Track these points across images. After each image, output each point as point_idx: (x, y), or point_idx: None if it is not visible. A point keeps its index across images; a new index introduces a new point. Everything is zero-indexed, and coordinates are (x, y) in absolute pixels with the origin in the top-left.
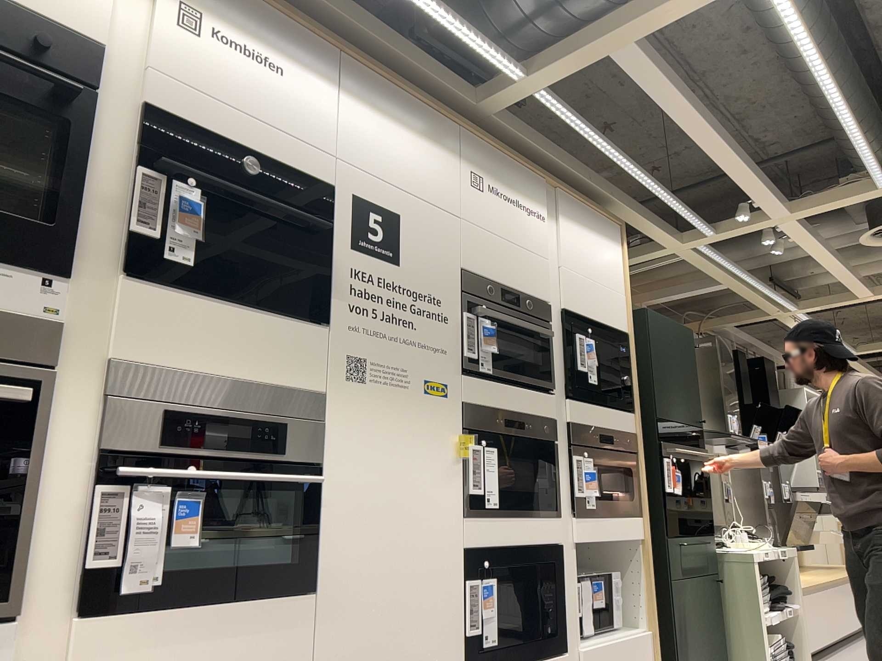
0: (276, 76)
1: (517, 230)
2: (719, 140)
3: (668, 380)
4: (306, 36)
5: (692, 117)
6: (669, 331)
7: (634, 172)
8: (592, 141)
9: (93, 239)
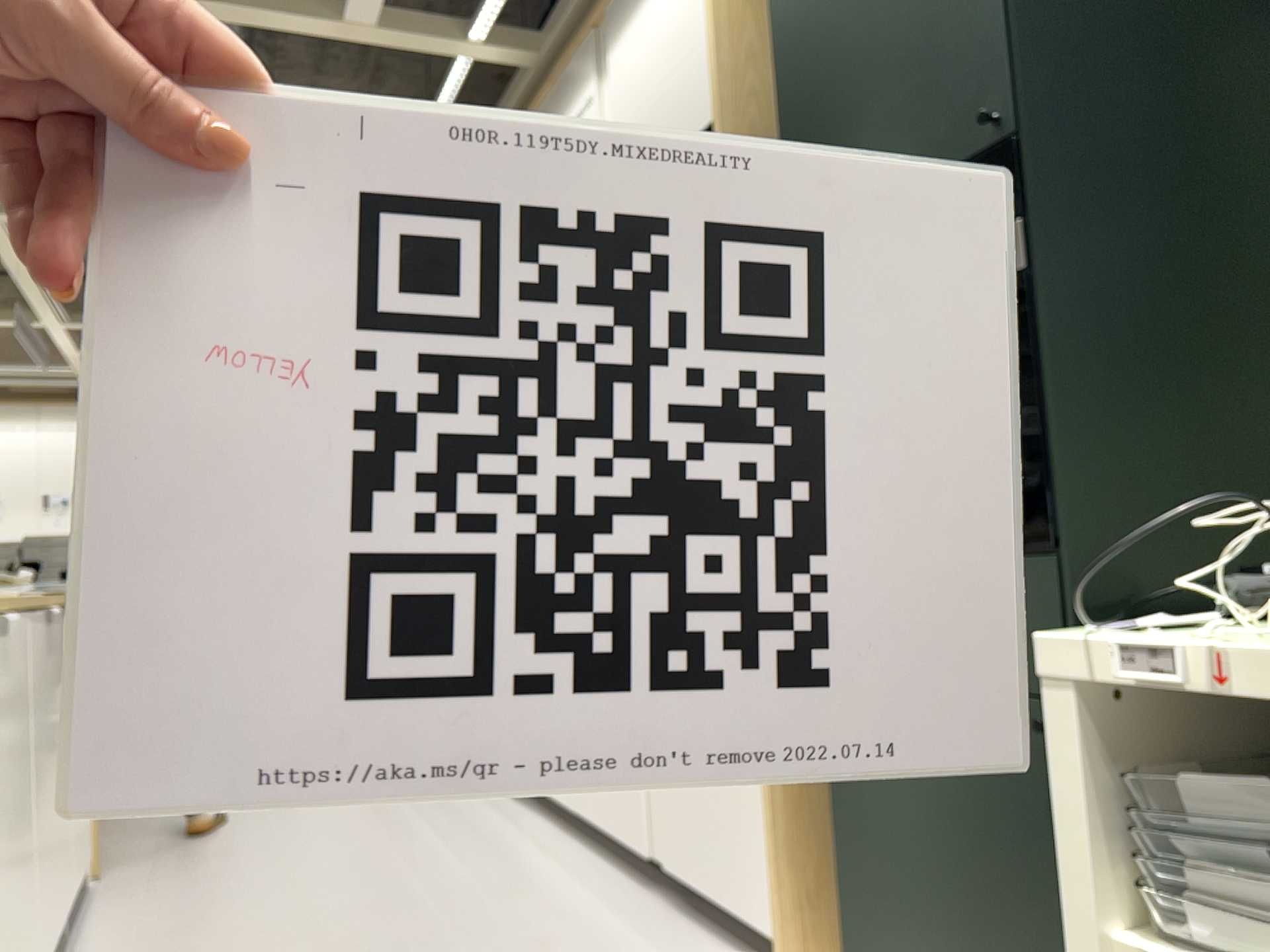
0: None
1: None
2: None
3: (847, 106)
4: None
5: None
6: None
7: None
8: None
9: None
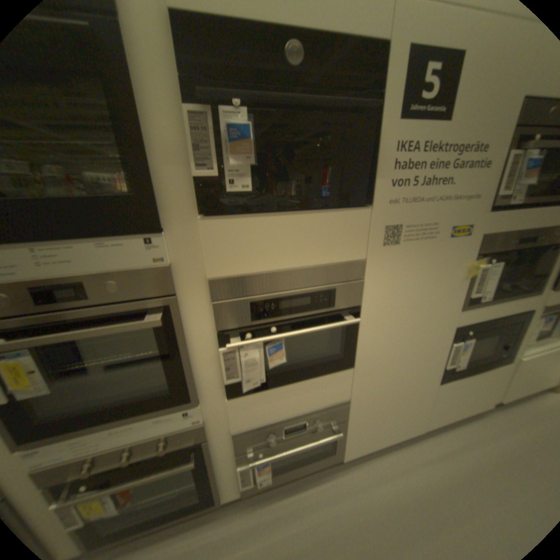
0: None
1: None
2: None
3: None
4: None
5: None
6: None
7: None
8: None
9: (169, 192)
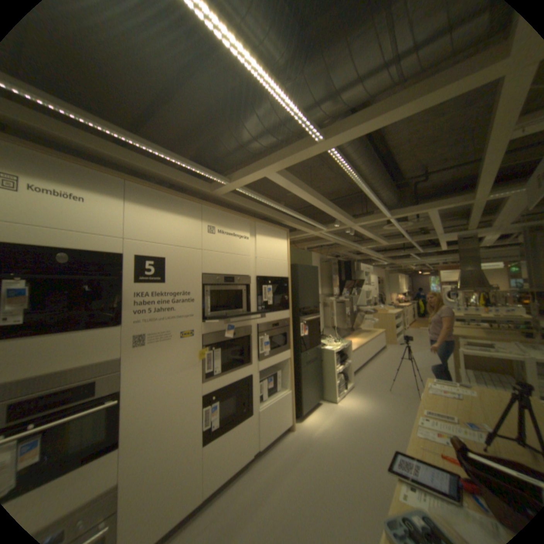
0: (78, 204)
1: (233, 247)
2: (322, 204)
3: (305, 291)
4: (99, 176)
5: (309, 197)
6: (307, 270)
7: (290, 213)
8: (268, 204)
9: None
